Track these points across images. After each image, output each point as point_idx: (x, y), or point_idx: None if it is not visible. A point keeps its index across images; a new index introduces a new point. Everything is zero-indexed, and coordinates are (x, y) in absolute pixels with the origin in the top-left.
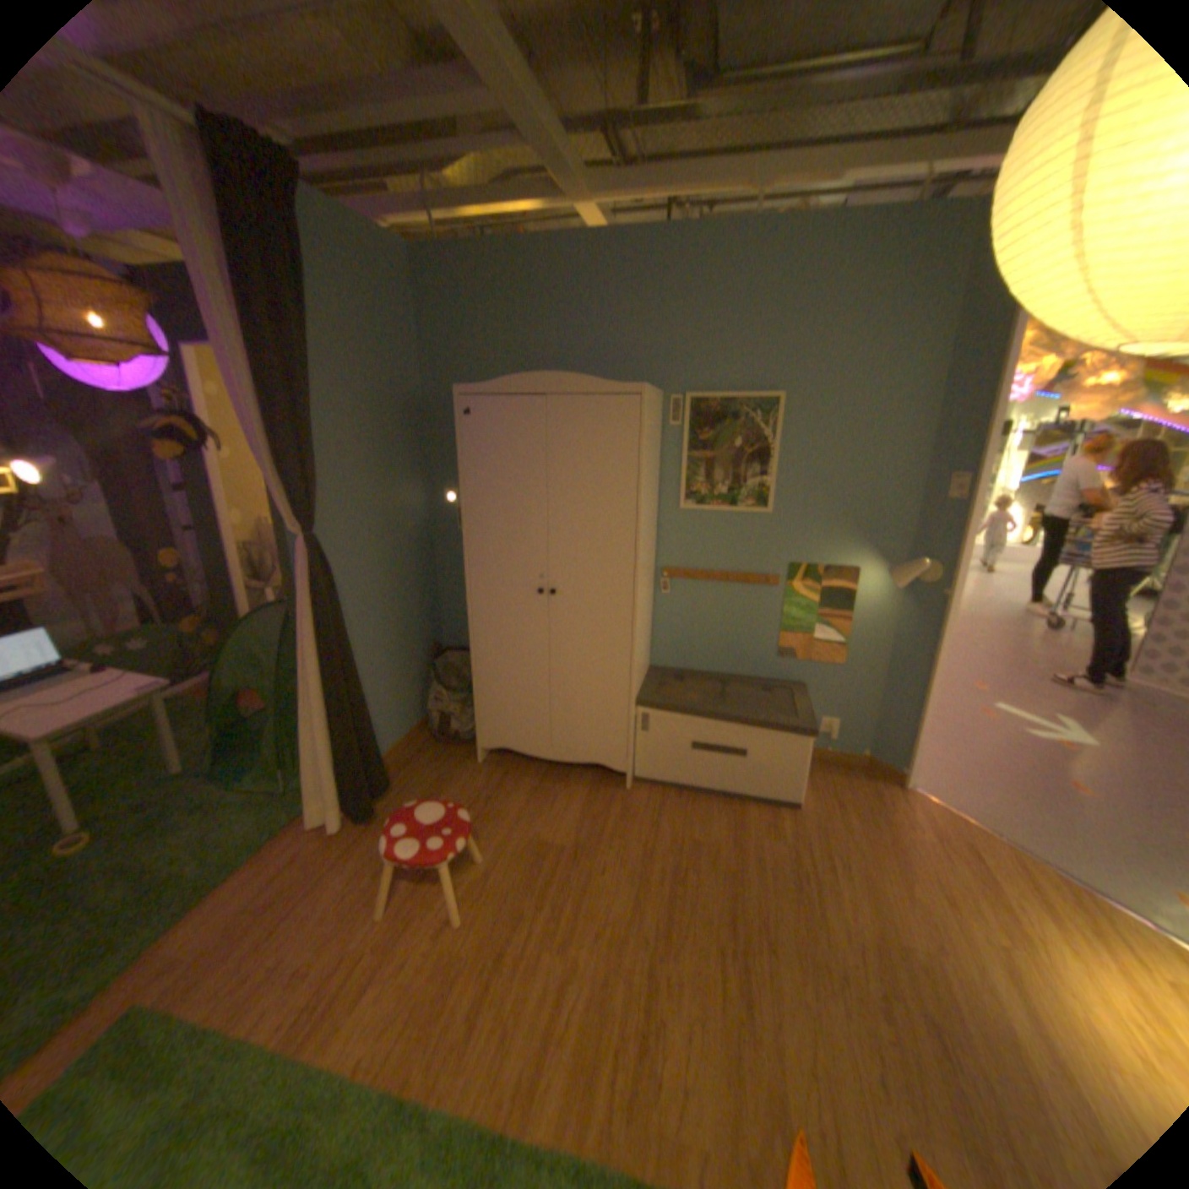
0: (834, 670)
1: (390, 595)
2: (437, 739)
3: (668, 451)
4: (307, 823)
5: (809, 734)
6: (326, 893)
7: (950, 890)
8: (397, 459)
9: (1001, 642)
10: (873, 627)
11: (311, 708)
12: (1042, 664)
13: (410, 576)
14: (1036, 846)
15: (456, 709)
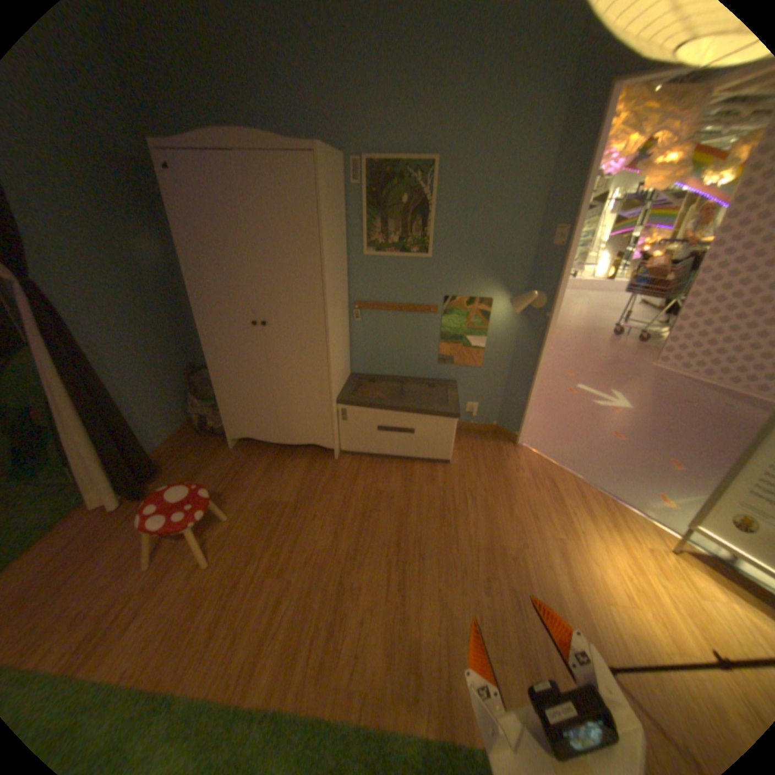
0: (474, 371)
1: (138, 329)
2: (199, 433)
3: (351, 206)
4: (90, 505)
5: (454, 416)
6: (105, 554)
7: (535, 506)
8: (122, 212)
9: (585, 345)
10: (500, 340)
11: (68, 424)
12: (606, 358)
13: (155, 313)
14: (588, 474)
15: (208, 412)
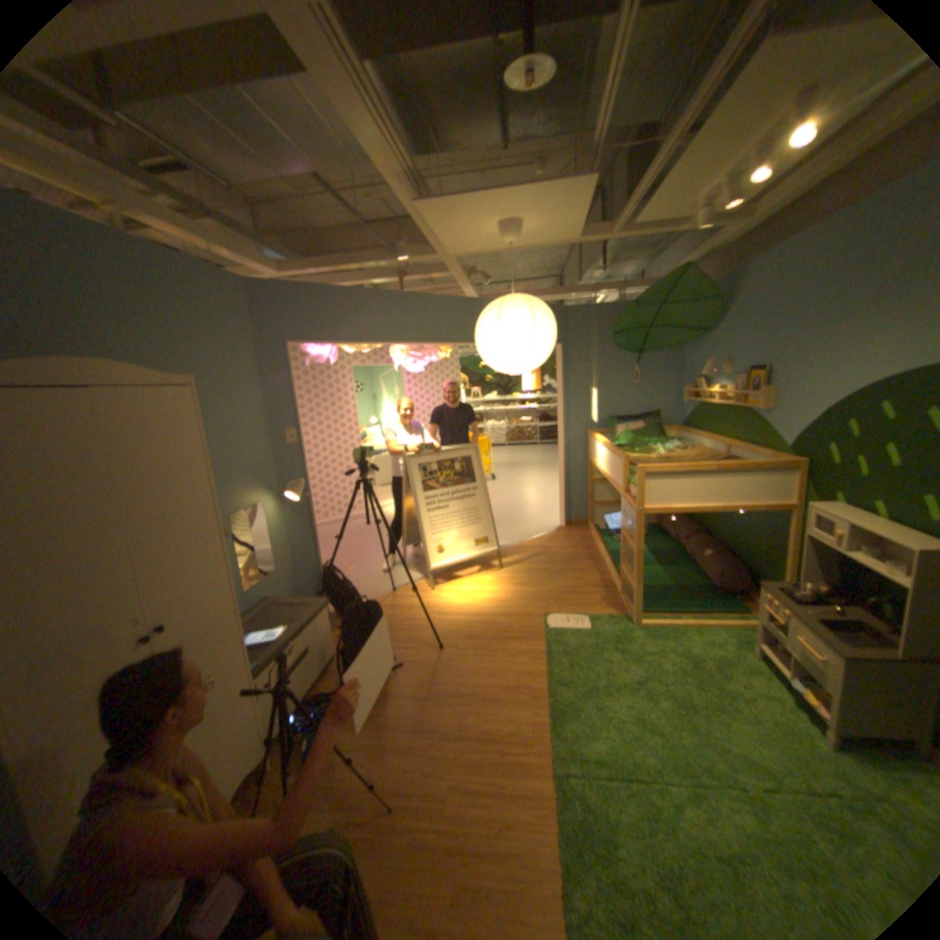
0: (271, 579)
1: None
2: None
3: None
4: None
5: (325, 605)
6: None
7: (399, 619)
8: None
9: None
10: (277, 537)
11: None
12: None
13: None
14: (378, 591)
15: None
